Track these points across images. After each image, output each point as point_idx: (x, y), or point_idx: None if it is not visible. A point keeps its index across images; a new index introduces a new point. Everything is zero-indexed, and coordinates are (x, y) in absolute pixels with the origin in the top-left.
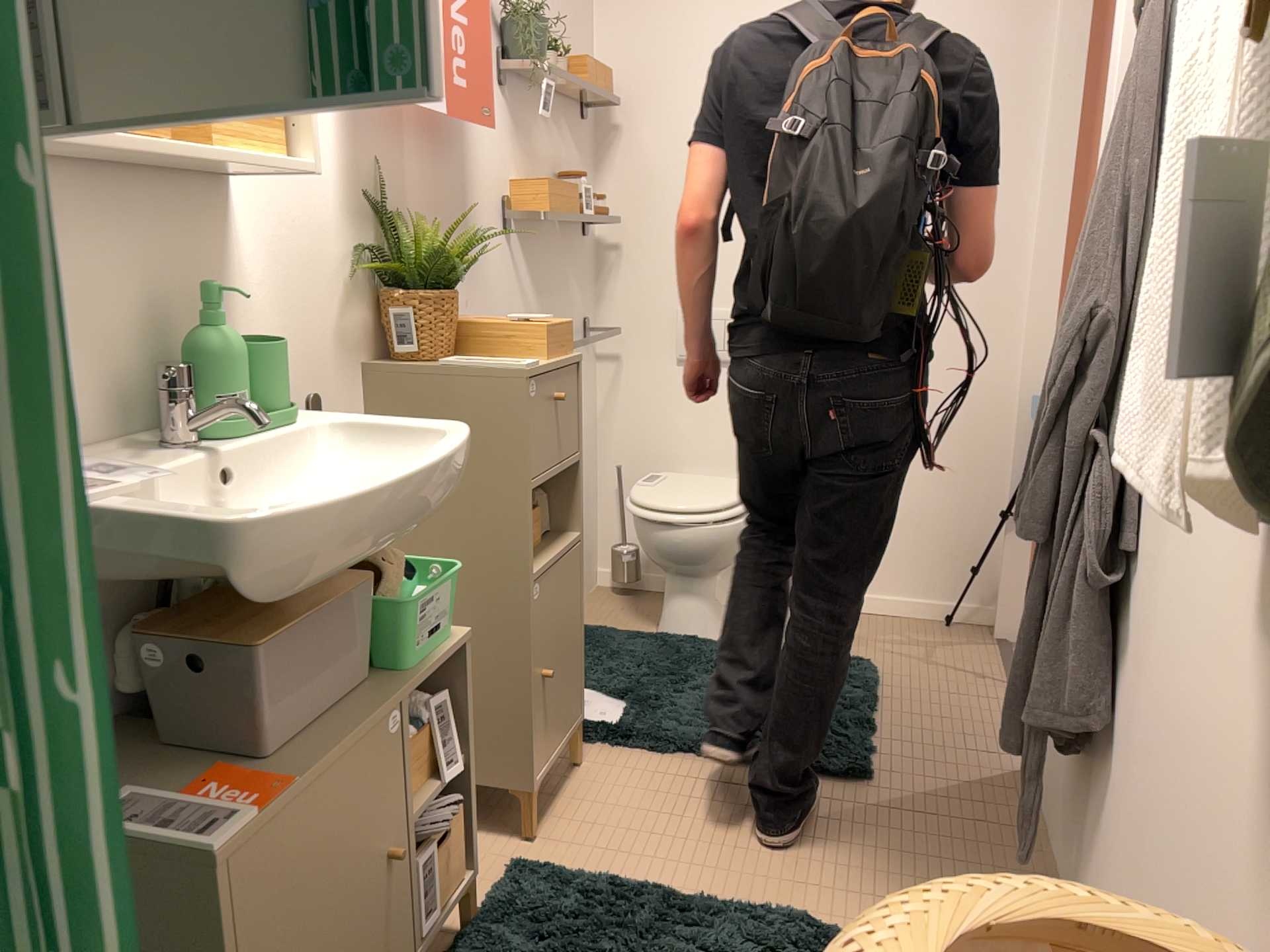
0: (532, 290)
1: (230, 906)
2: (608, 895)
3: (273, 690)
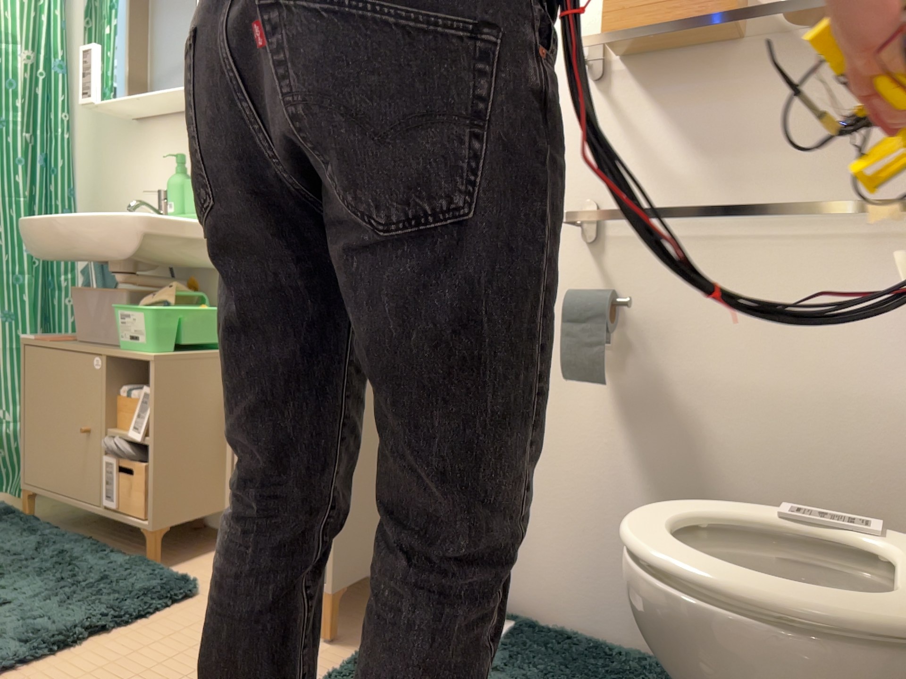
0: (670, 147)
1: (30, 360)
2: (113, 600)
3: (85, 312)
